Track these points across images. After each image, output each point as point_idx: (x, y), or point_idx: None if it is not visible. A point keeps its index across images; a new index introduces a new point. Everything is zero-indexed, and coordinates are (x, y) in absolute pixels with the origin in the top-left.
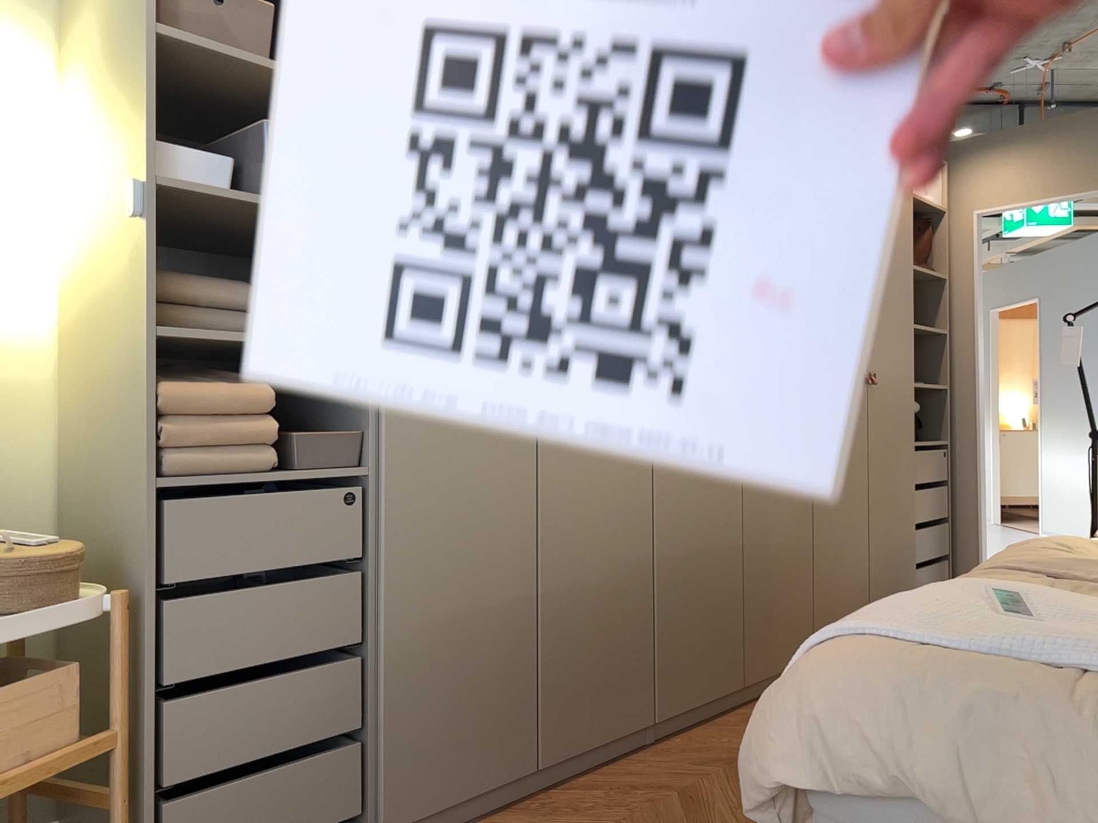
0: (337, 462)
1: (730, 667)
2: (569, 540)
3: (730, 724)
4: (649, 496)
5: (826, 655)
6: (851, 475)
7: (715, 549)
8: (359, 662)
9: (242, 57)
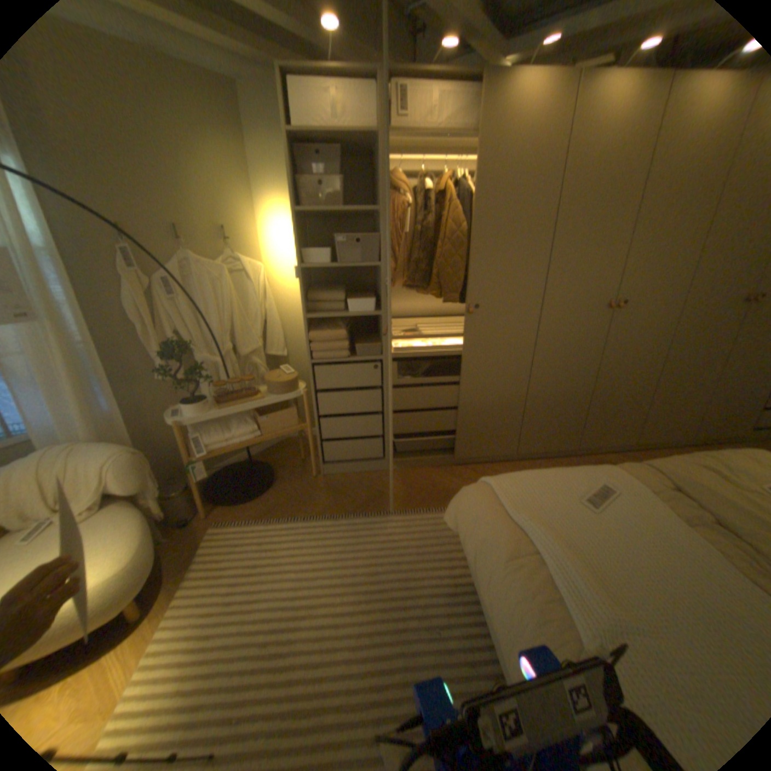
0: (372, 355)
1: (576, 440)
2: (475, 386)
3: (559, 465)
4: (526, 370)
5: (477, 488)
6: (706, 360)
7: (569, 393)
8: (381, 417)
9: (331, 205)
